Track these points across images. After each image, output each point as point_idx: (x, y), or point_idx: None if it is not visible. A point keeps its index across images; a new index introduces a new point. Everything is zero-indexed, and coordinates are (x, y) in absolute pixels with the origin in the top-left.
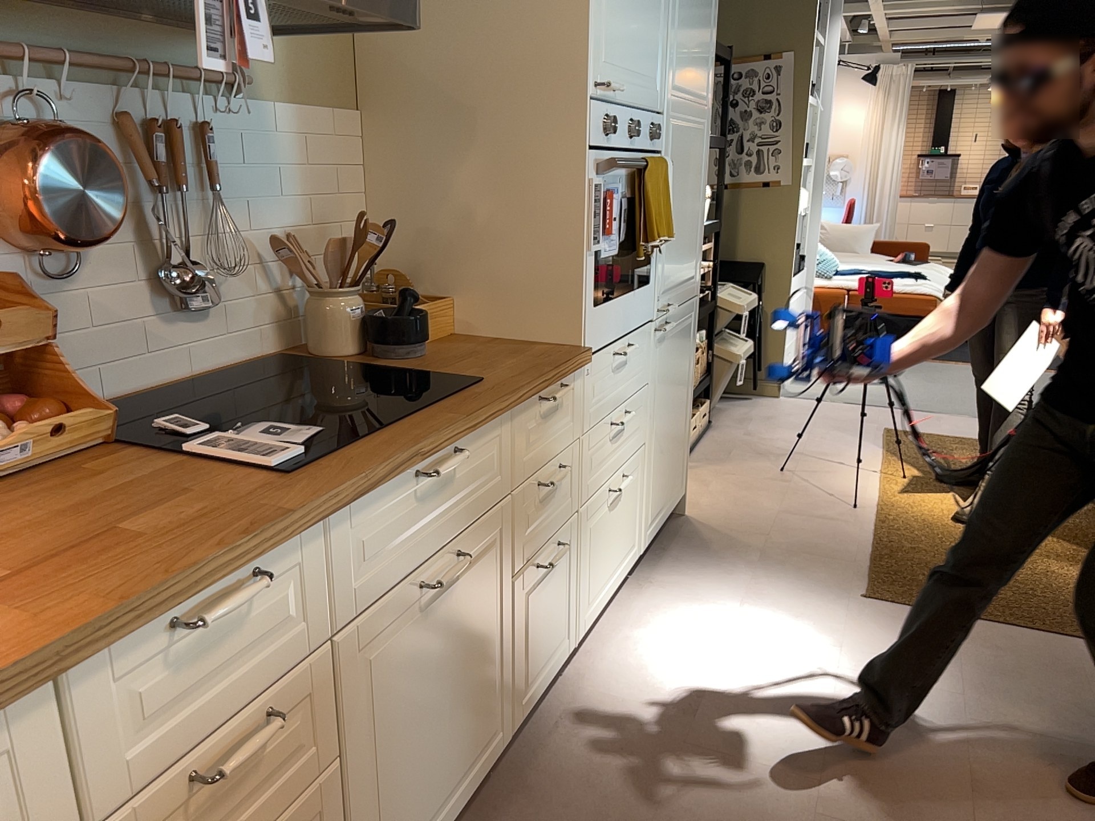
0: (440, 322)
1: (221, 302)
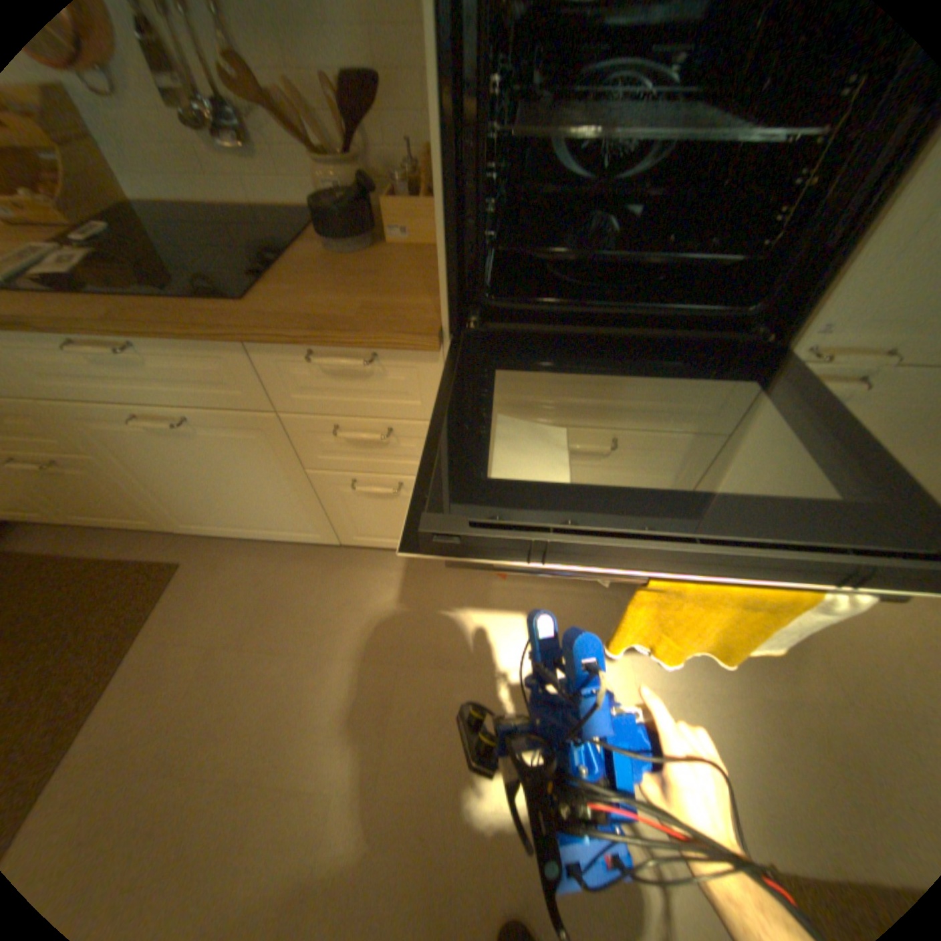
0: (427, 224)
1: (257, 141)
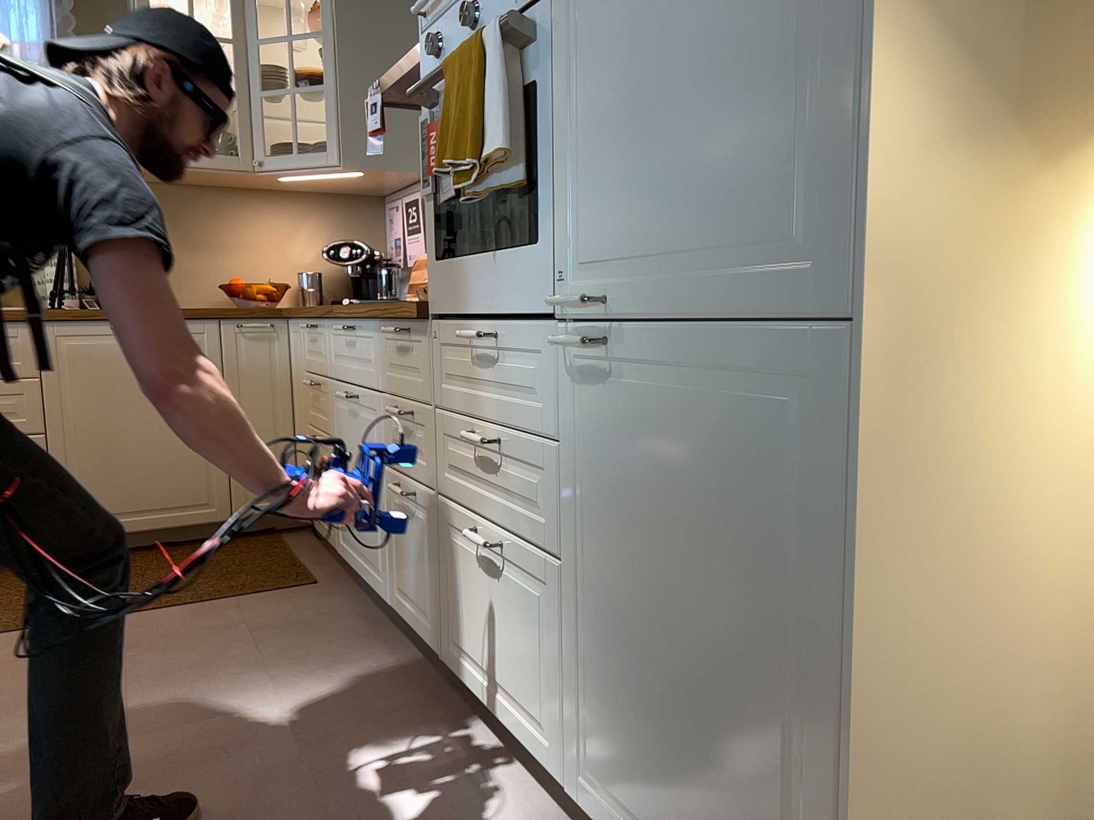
0: None
1: None
